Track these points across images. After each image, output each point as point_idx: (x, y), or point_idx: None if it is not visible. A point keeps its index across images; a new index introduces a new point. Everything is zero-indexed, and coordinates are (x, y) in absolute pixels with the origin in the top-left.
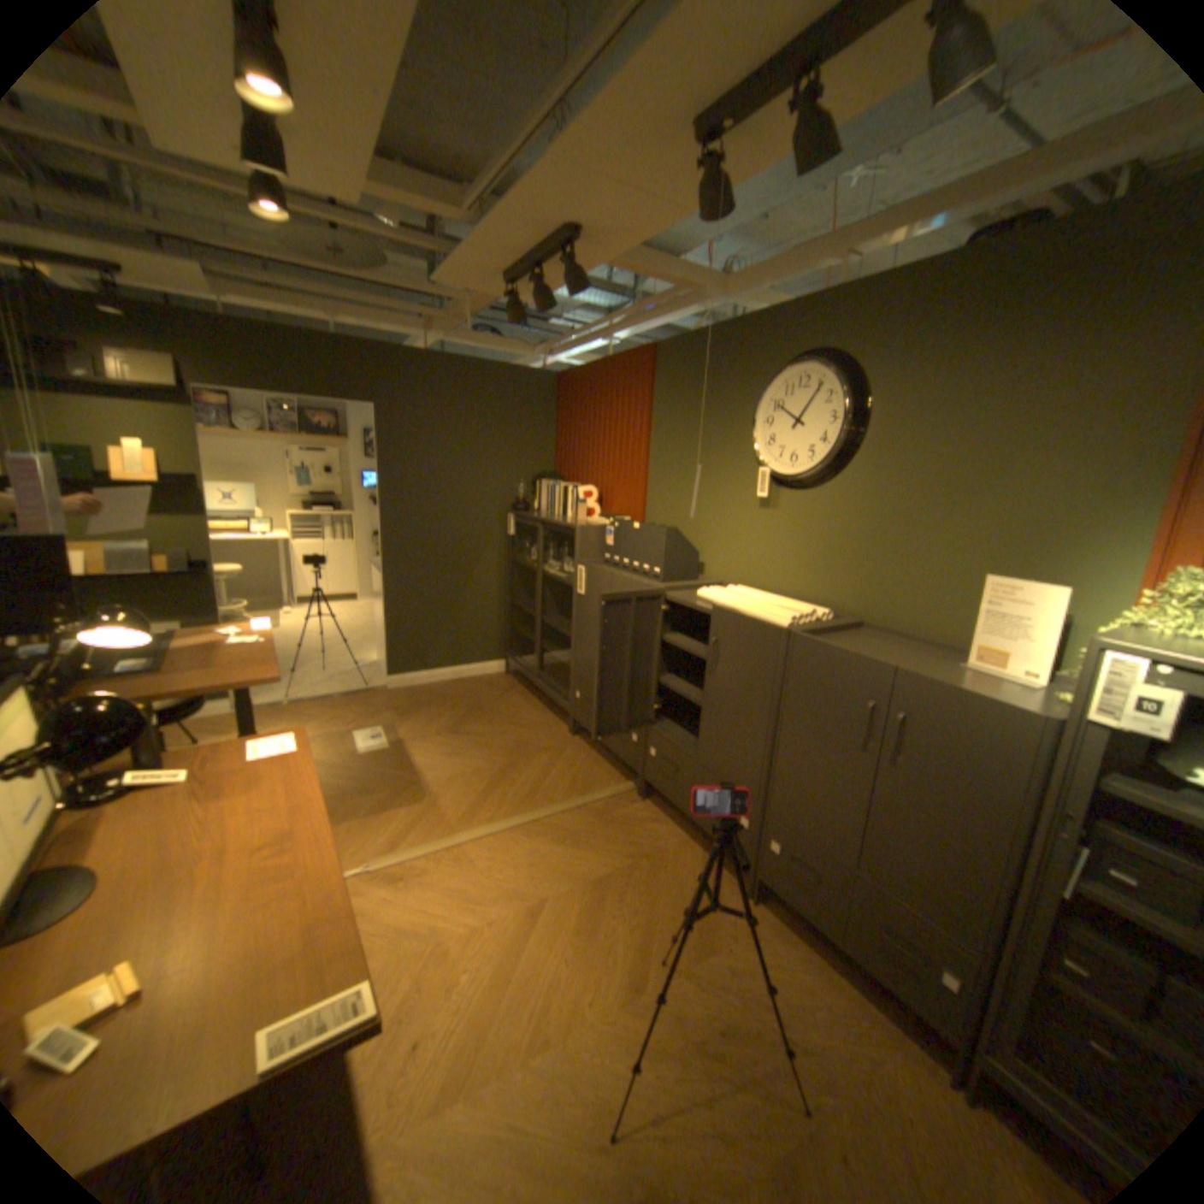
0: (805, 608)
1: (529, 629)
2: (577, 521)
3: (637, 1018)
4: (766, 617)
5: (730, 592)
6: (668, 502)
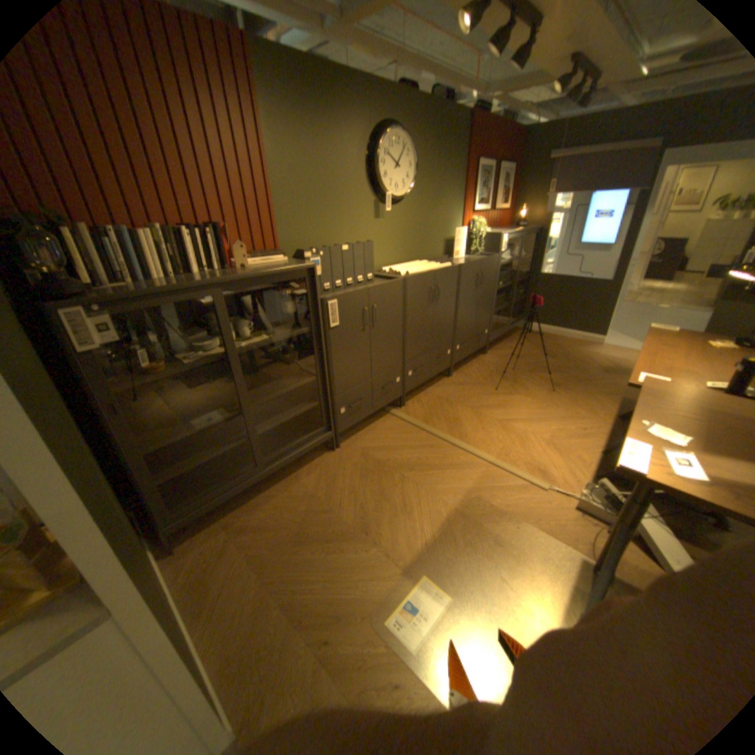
0: (424, 261)
1: (183, 462)
2: (237, 270)
3: (520, 393)
4: (444, 266)
5: (403, 268)
6: (303, 226)
